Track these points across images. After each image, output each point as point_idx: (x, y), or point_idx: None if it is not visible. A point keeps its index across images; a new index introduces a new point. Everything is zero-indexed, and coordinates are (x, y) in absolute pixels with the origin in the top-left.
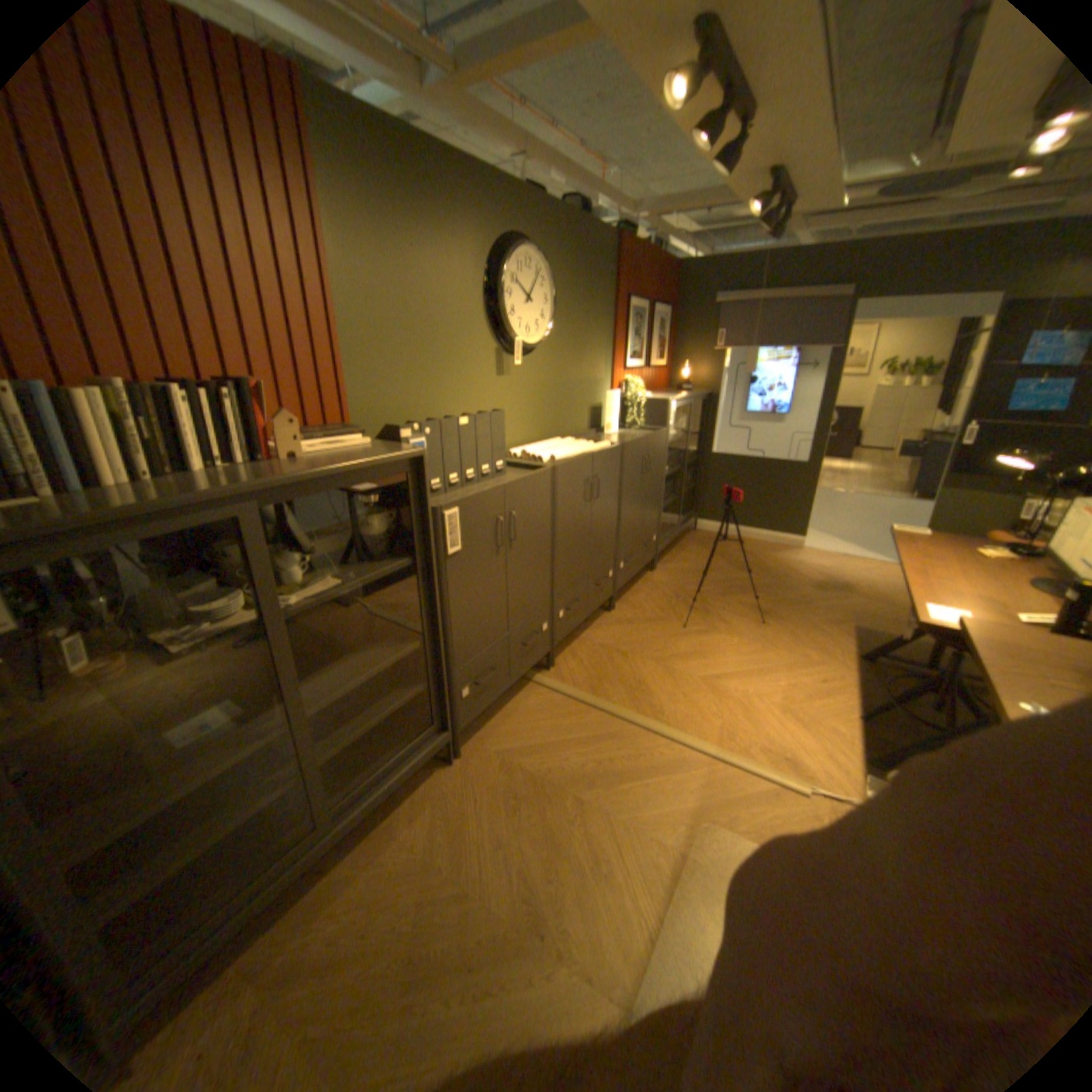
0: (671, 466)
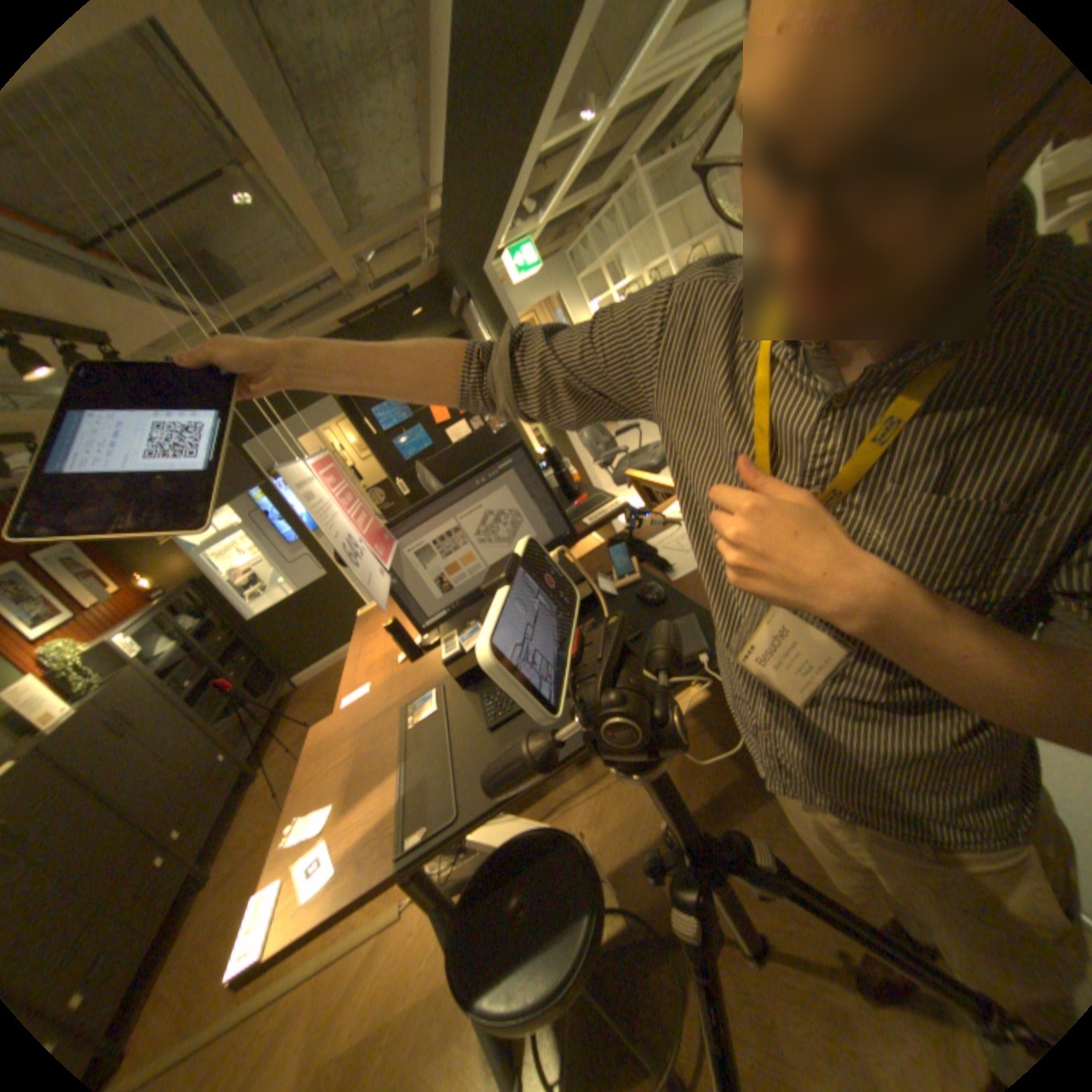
0: (188, 680)
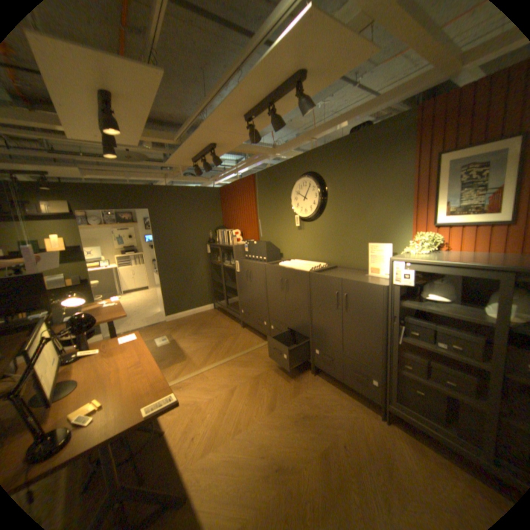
0: (450, 347)
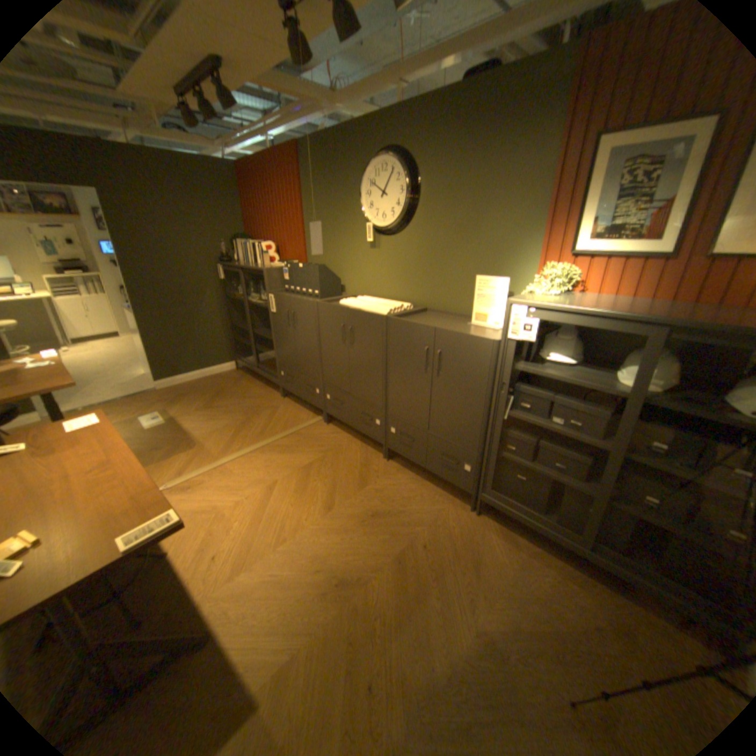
0: (567, 423)
